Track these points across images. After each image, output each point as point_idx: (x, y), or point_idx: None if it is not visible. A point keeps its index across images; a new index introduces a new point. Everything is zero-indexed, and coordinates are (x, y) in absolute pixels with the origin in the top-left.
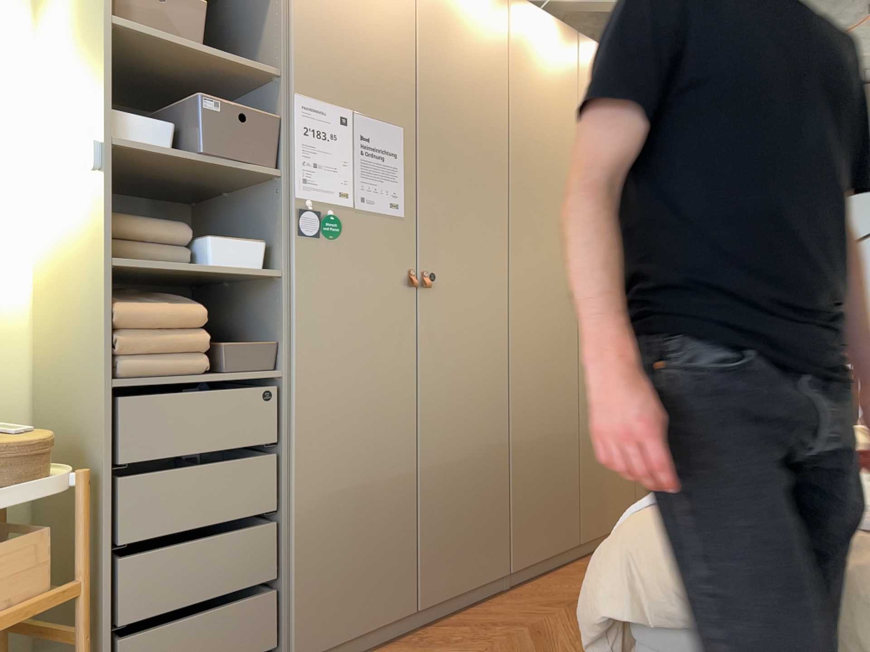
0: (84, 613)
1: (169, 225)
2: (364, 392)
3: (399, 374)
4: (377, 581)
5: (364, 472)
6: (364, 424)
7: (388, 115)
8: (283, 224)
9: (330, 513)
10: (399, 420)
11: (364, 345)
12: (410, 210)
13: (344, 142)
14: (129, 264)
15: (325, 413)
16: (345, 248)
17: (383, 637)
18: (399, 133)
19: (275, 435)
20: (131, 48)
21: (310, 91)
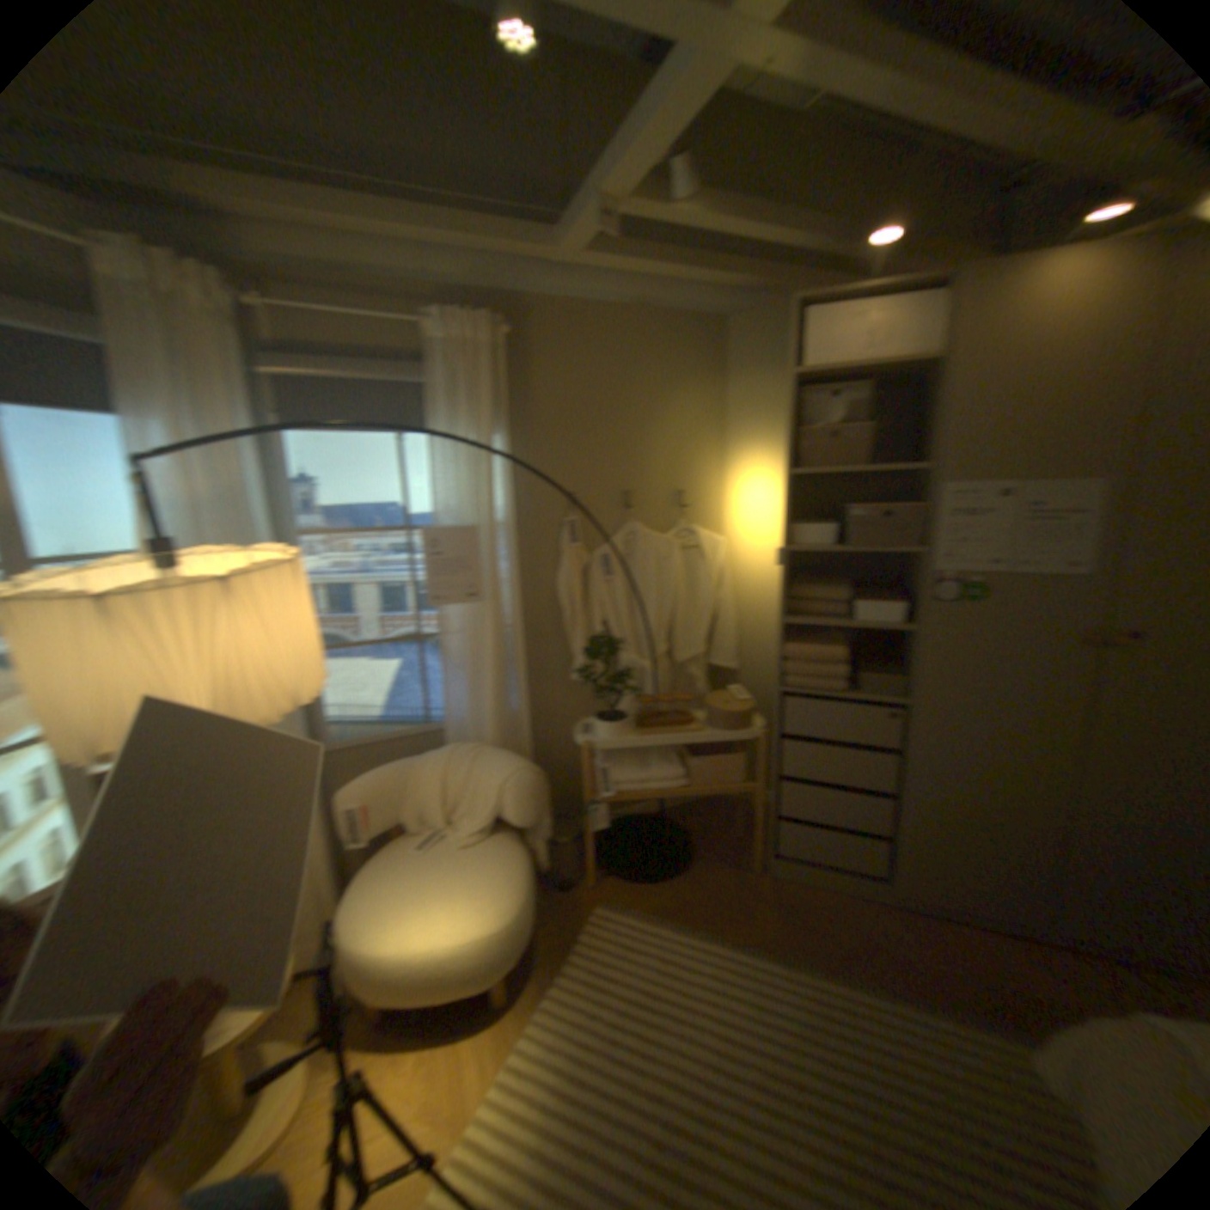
0: (764, 801)
1: (836, 589)
2: (1003, 733)
3: (1058, 726)
4: (998, 883)
5: (994, 797)
6: (999, 759)
7: (1079, 470)
8: (924, 591)
9: (950, 814)
10: (1051, 766)
11: (1008, 693)
12: (1104, 567)
13: (1004, 512)
14: (798, 621)
15: (951, 740)
16: (994, 609)
17: (1006, 928)
18: (1097, 486)
19: (902, 743)
20: (818, 472)
21: (965, 474)
